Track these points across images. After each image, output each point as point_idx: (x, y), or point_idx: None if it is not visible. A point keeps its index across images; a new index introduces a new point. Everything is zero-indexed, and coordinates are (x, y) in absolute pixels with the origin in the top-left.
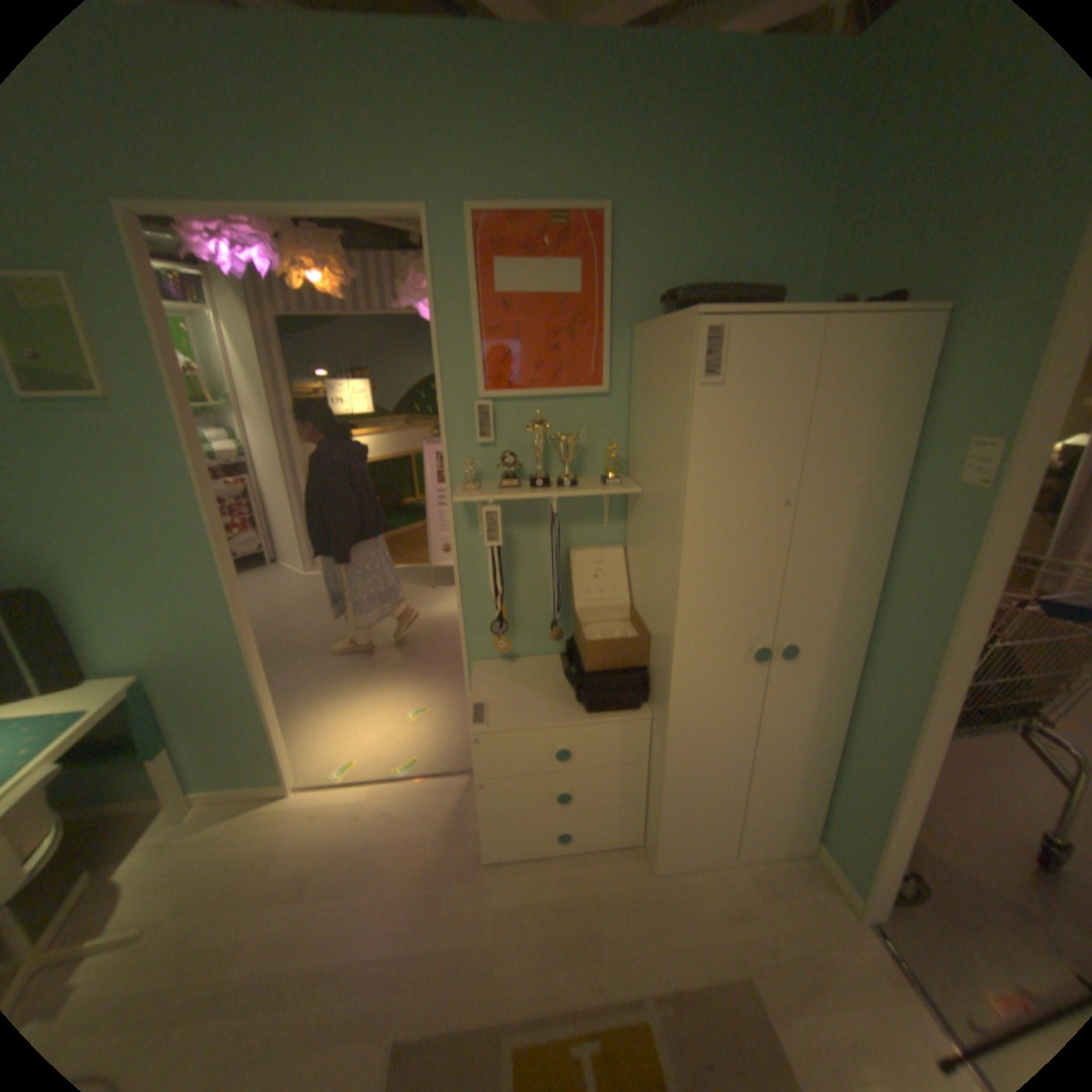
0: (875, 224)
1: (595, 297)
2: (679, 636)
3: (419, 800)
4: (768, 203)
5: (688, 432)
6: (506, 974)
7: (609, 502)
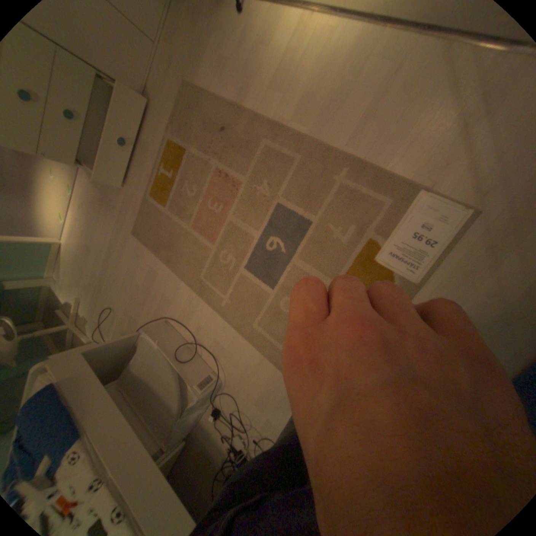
0: None
1: None
2: None
3: (79, 189)
4: None
5: None
6: (134, 185)
7: None
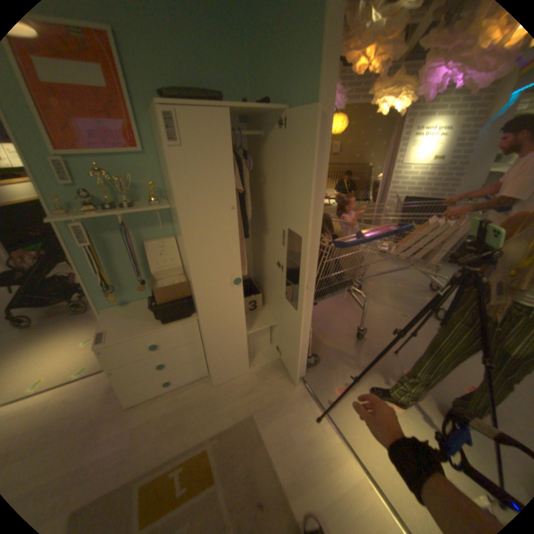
0: (262, 62)
1: (118, 92)
2: (194, 280)
3: (86, 388)
4: (212, 43)
5: (170, 174)
6: (136, 455)
7: (160, 214)
